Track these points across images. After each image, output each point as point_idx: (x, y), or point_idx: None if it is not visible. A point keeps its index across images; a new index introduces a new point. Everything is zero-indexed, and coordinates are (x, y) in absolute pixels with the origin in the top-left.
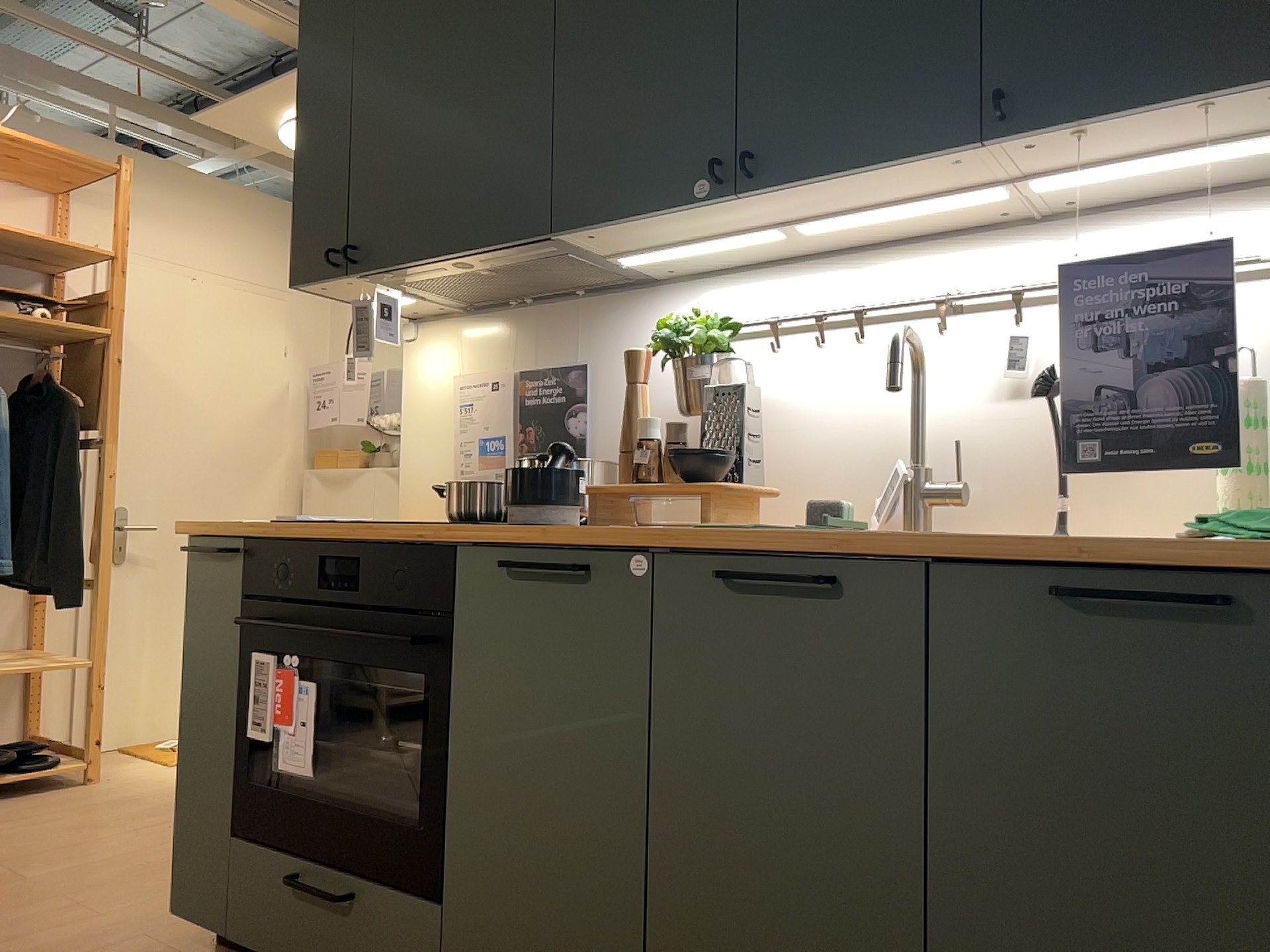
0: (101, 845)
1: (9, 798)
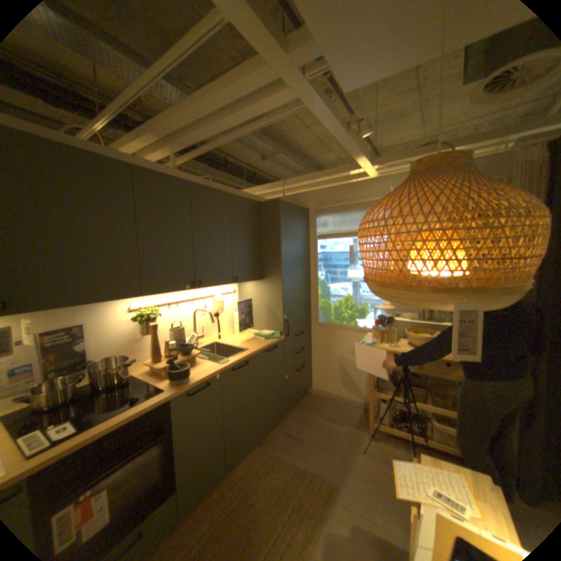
0: None
1: None
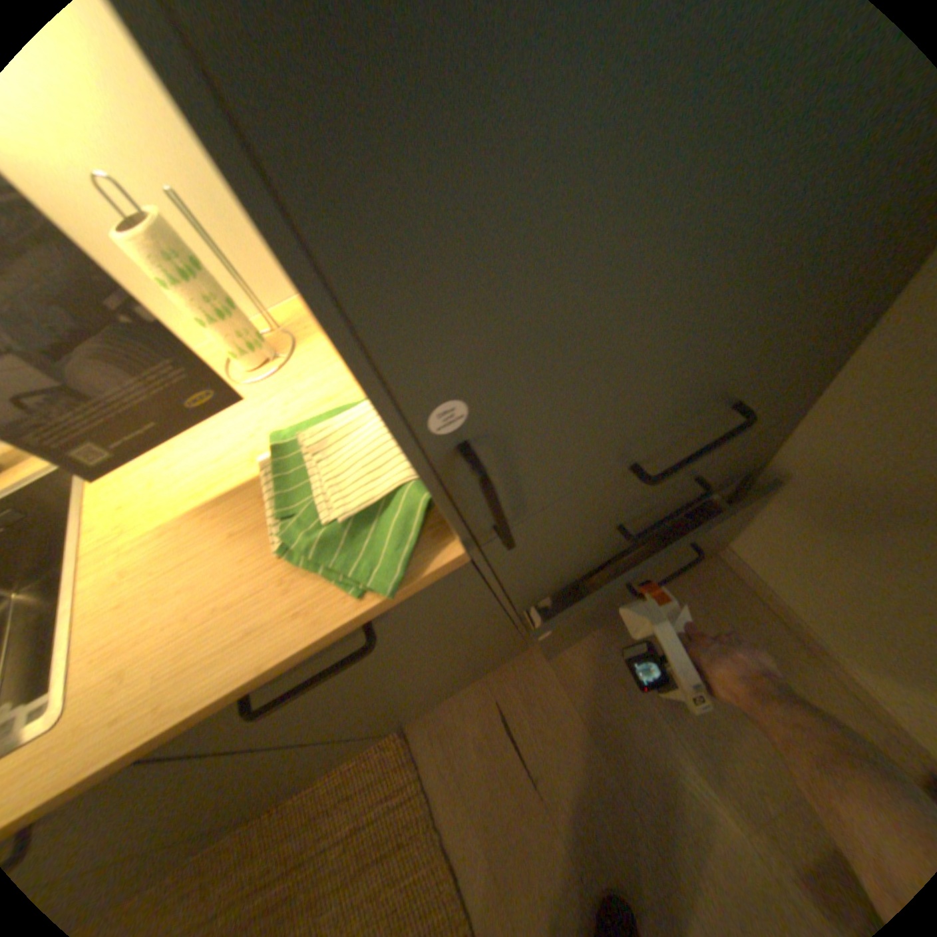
0: None
1: None
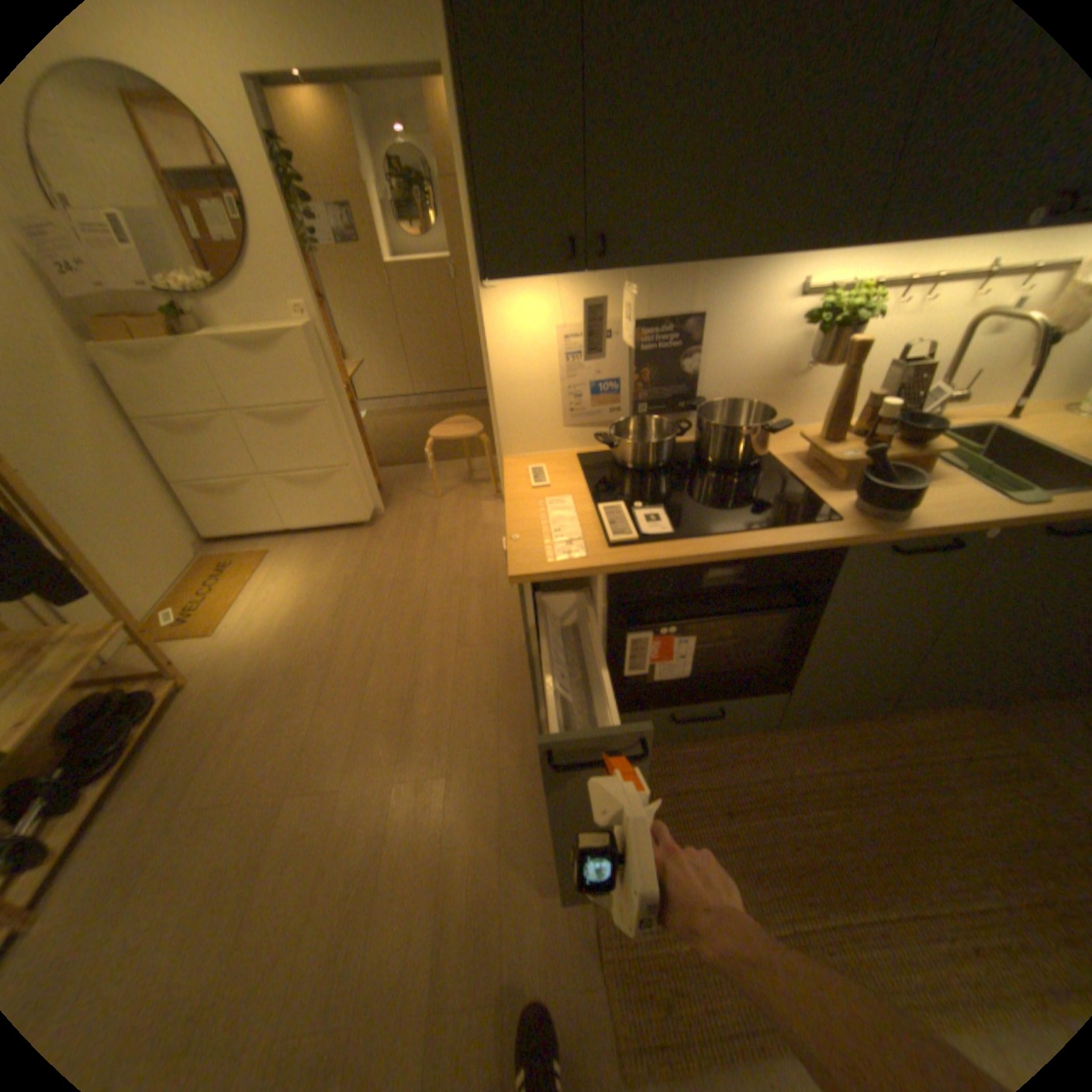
0: (323, 730)
1: (146, 741)
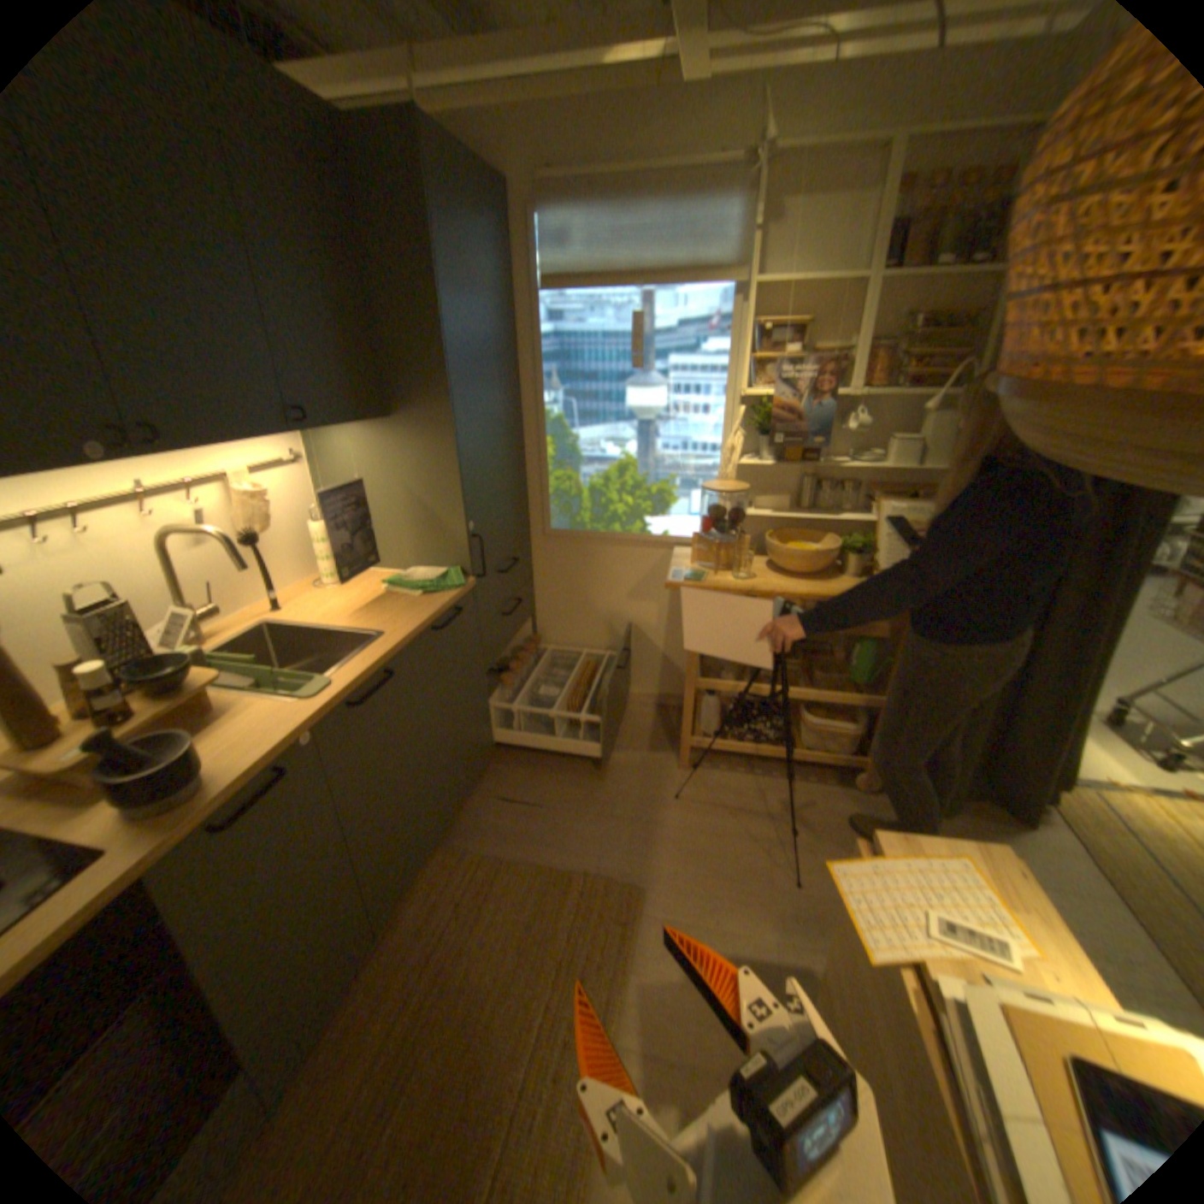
0: None
1: None
